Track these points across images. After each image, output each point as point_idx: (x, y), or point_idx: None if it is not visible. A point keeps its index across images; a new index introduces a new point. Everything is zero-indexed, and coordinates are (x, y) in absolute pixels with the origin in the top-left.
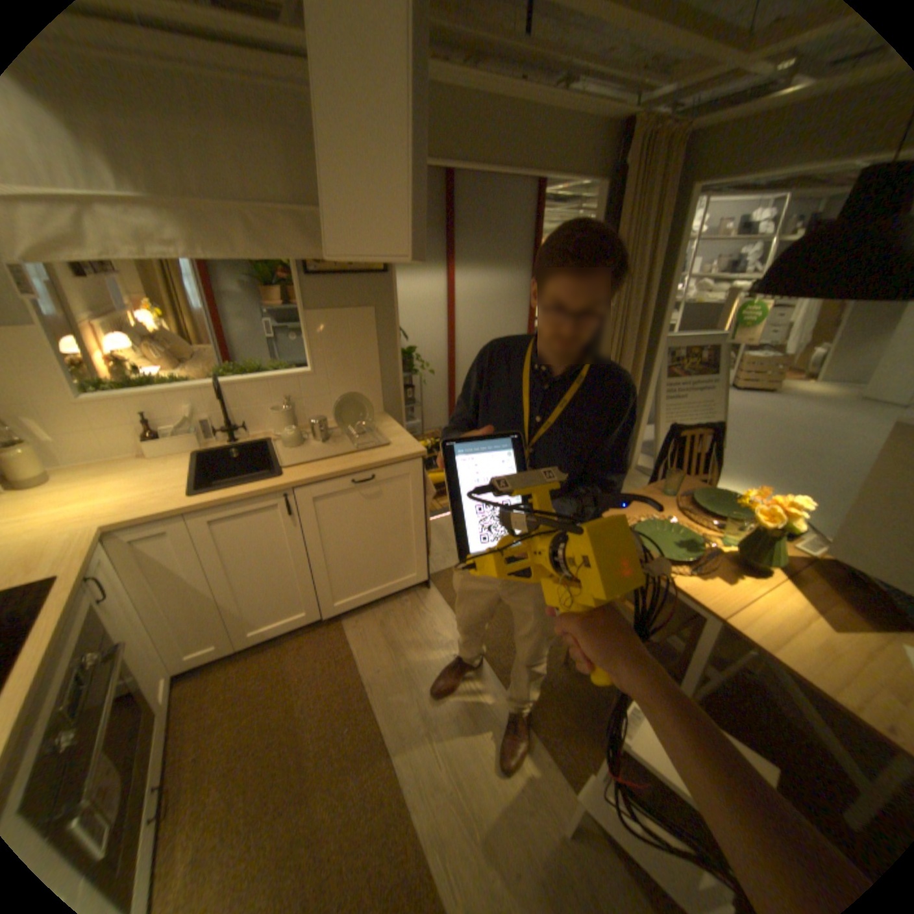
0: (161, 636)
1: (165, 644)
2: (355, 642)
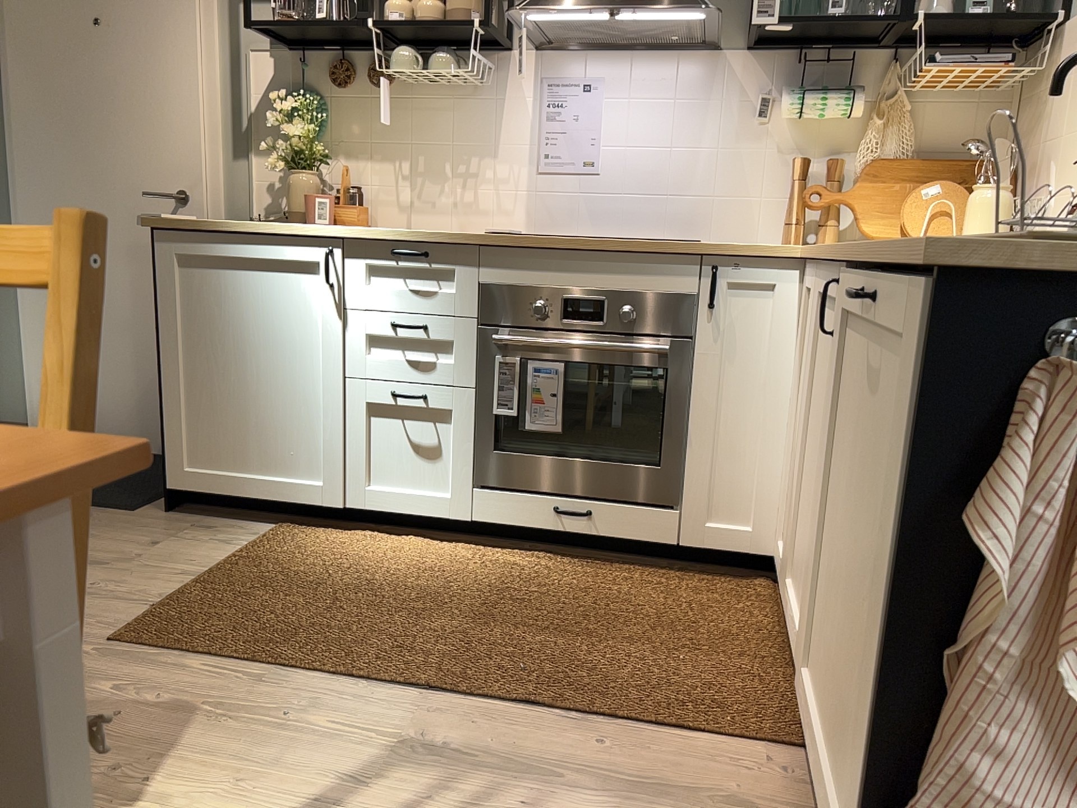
0: (788, 476)
1: (786, 495)
2: (722, 751)
